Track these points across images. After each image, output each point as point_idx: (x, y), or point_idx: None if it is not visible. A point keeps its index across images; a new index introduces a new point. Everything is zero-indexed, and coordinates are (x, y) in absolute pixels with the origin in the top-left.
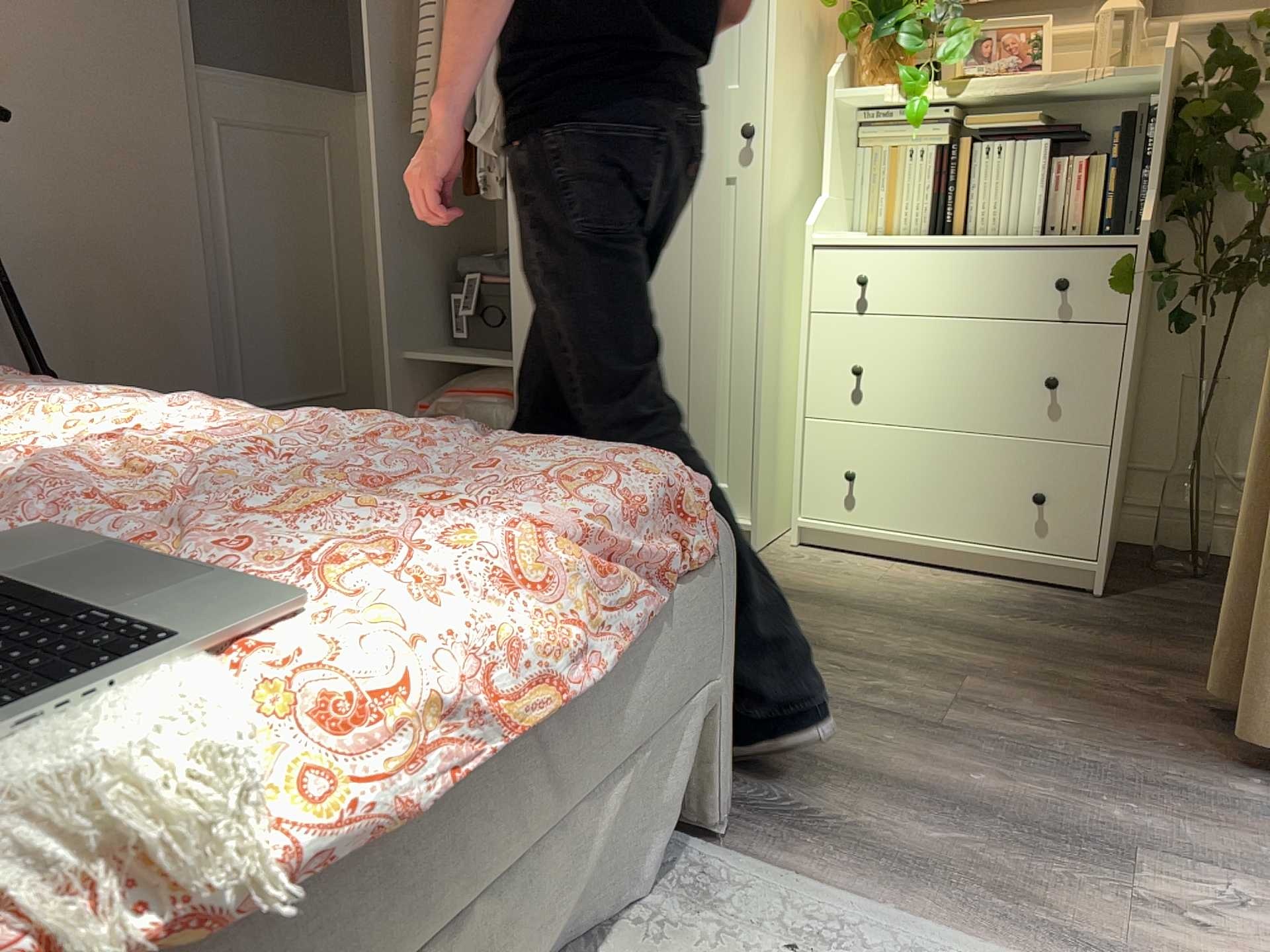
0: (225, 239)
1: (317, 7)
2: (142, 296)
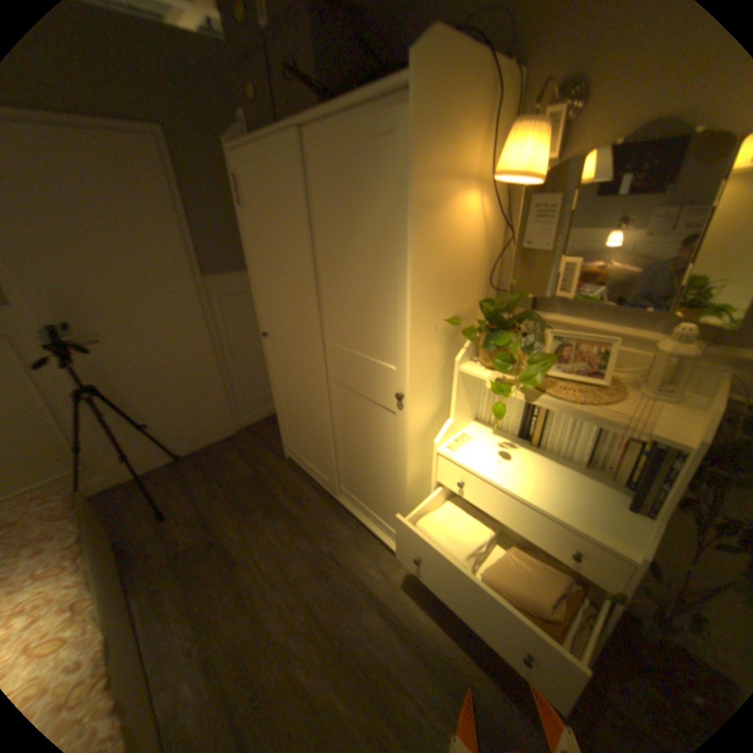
0: (223, 344)
1: None
2: (184, 379)
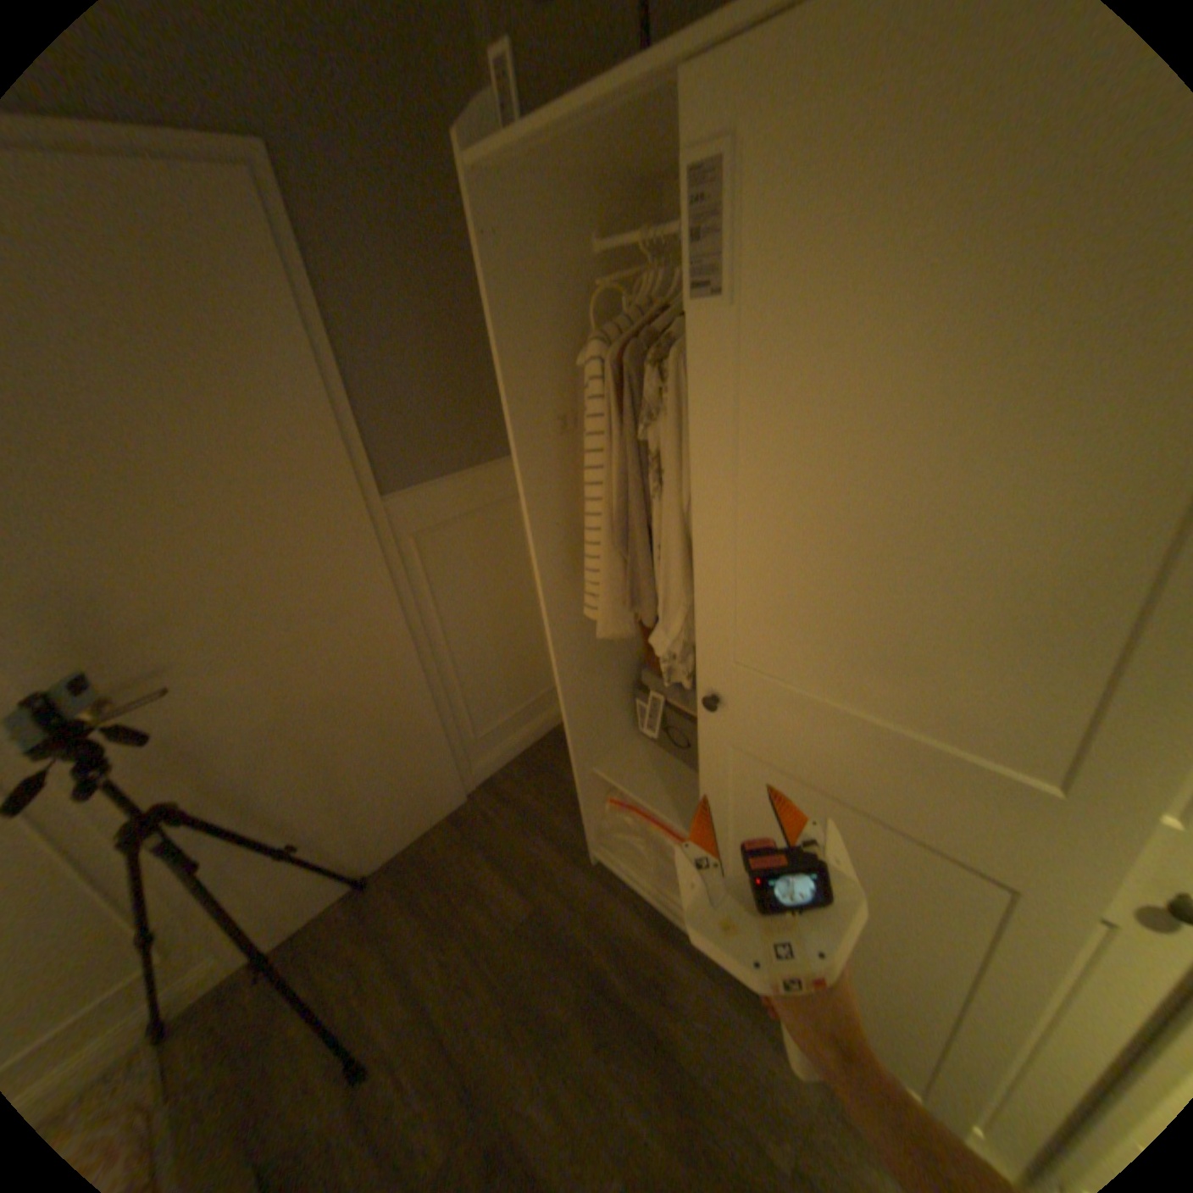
0: (434, 632)
1: (492, 381)
2: (365, 722)
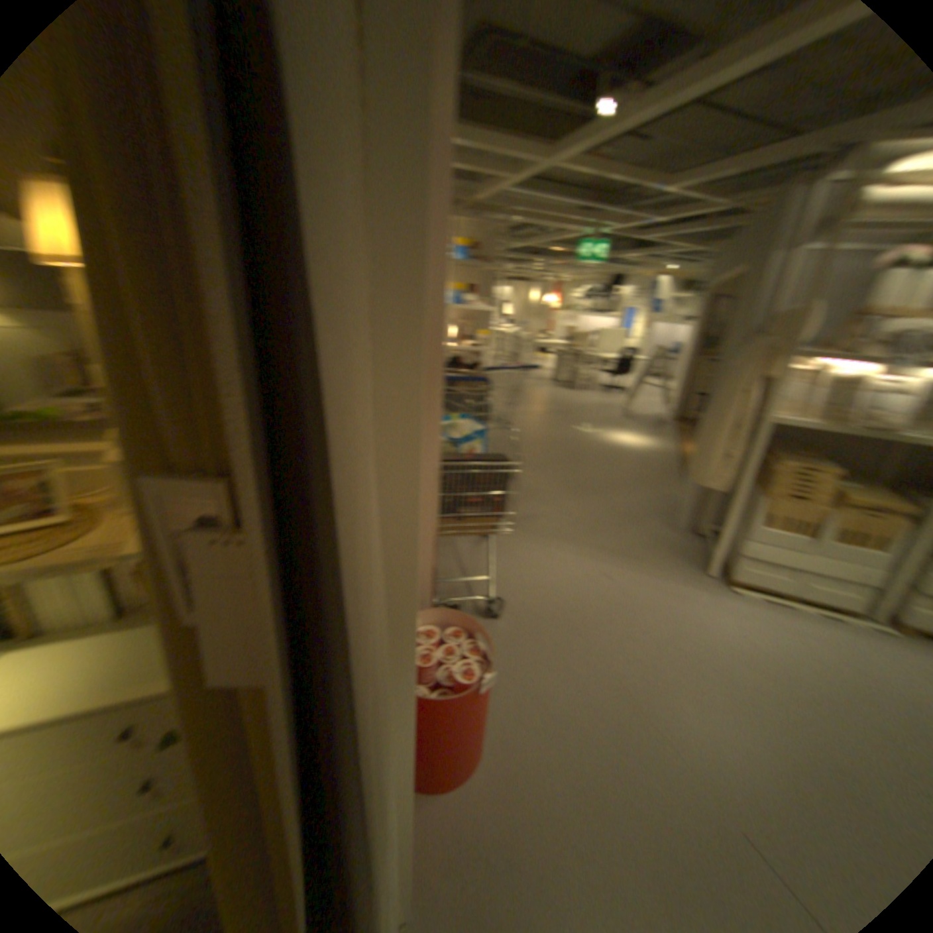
0: None
1: None
2: None
